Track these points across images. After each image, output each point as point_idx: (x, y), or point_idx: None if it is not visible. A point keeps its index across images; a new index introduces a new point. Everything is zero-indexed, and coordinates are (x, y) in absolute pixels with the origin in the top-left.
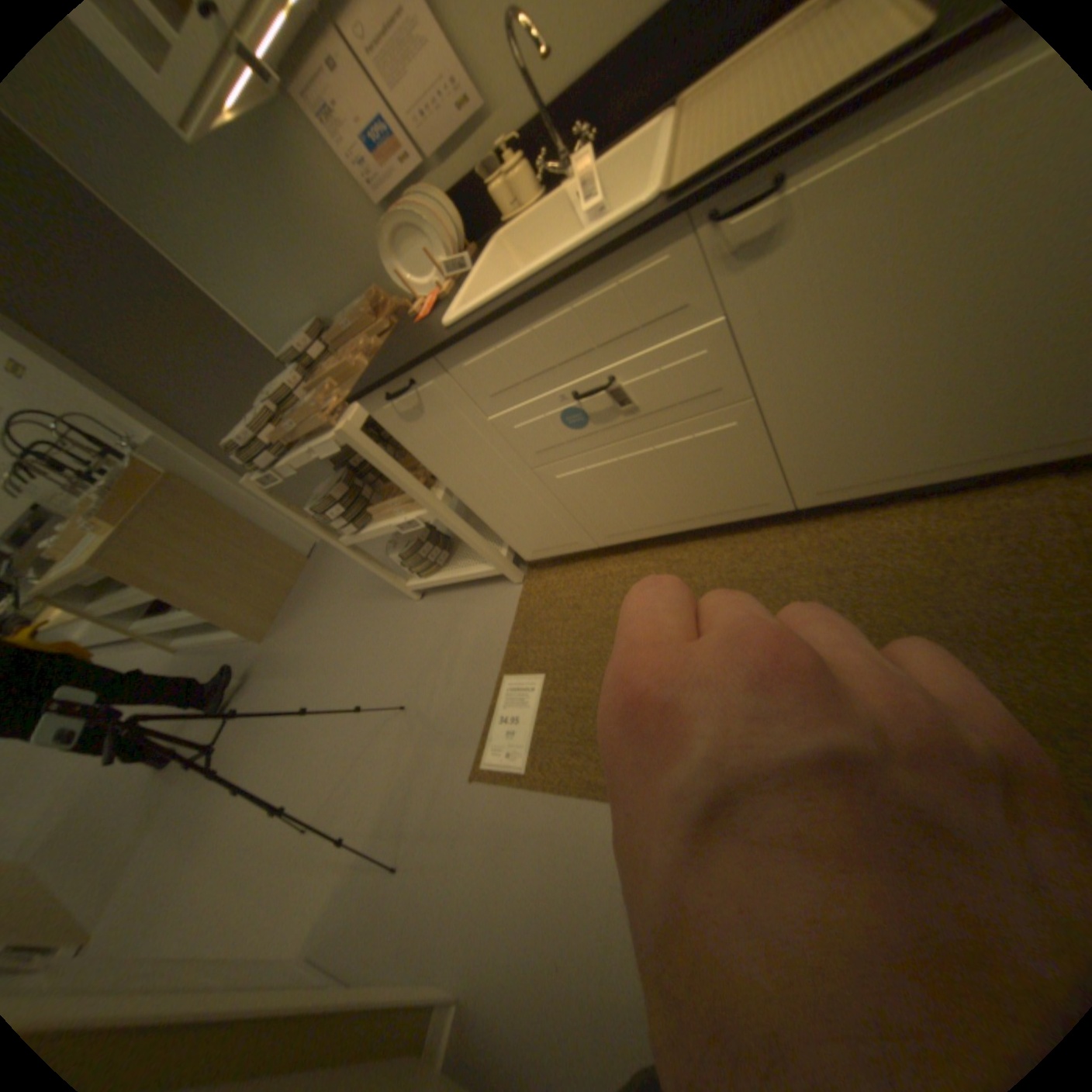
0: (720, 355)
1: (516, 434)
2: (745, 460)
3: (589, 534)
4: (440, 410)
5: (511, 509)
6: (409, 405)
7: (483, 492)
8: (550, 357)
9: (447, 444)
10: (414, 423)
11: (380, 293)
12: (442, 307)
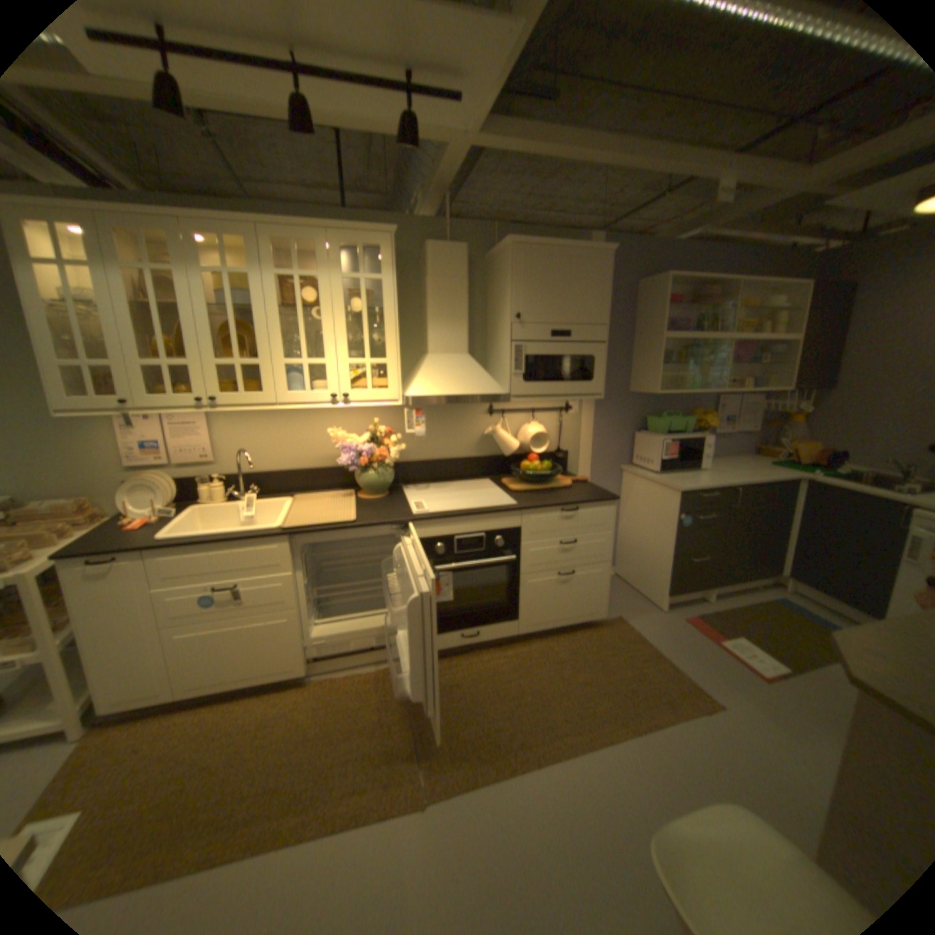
0: (286, 588)
1: (162, 605)
2: (286, 642)
3: (171, 689)
4: (118, 580)
5: (118, 661)
6: (96, 571)
7: (104, 643)
8: (209, 569)
9: (104, 602)
10: (89, 583)
11: (84, 503)
12: (147, 528)
